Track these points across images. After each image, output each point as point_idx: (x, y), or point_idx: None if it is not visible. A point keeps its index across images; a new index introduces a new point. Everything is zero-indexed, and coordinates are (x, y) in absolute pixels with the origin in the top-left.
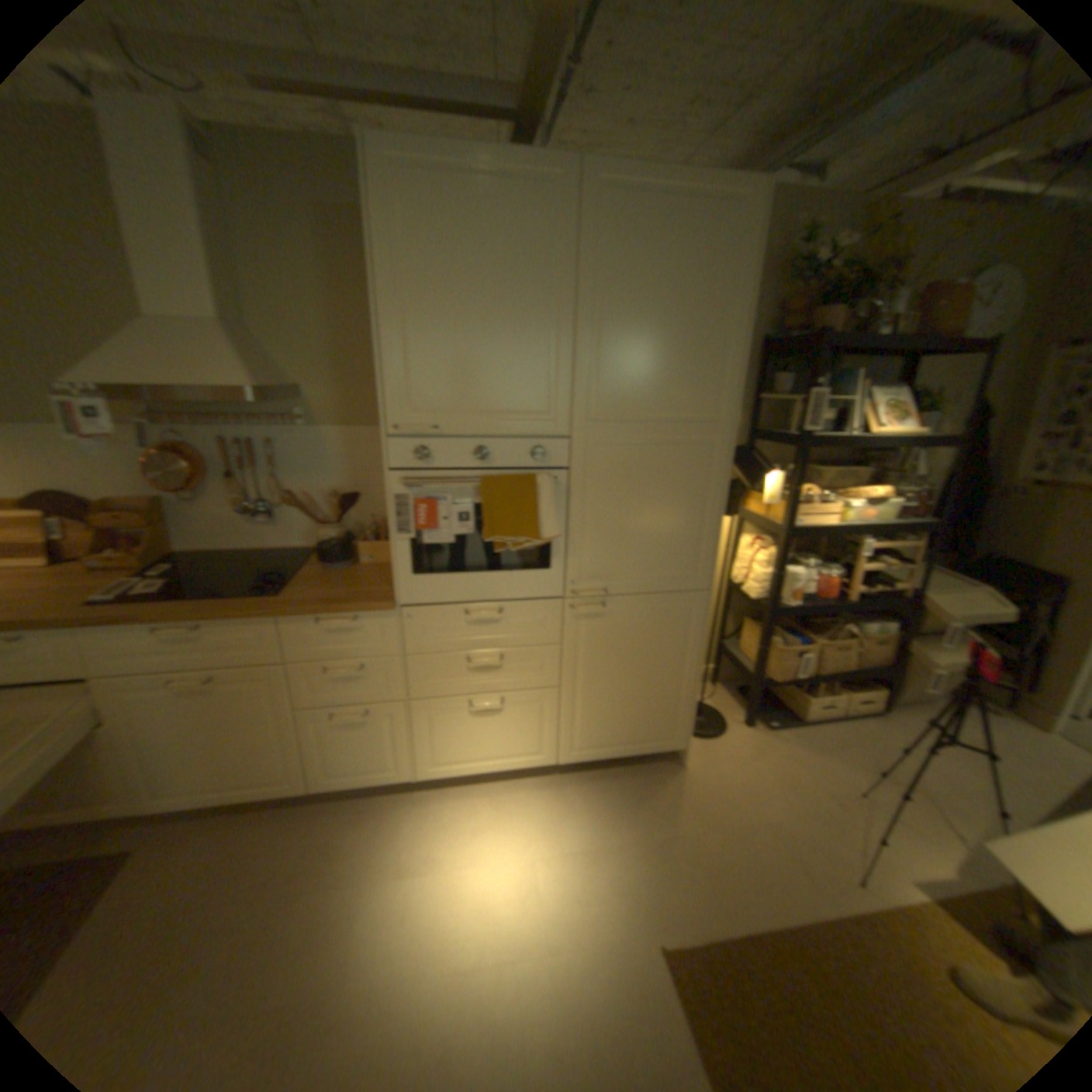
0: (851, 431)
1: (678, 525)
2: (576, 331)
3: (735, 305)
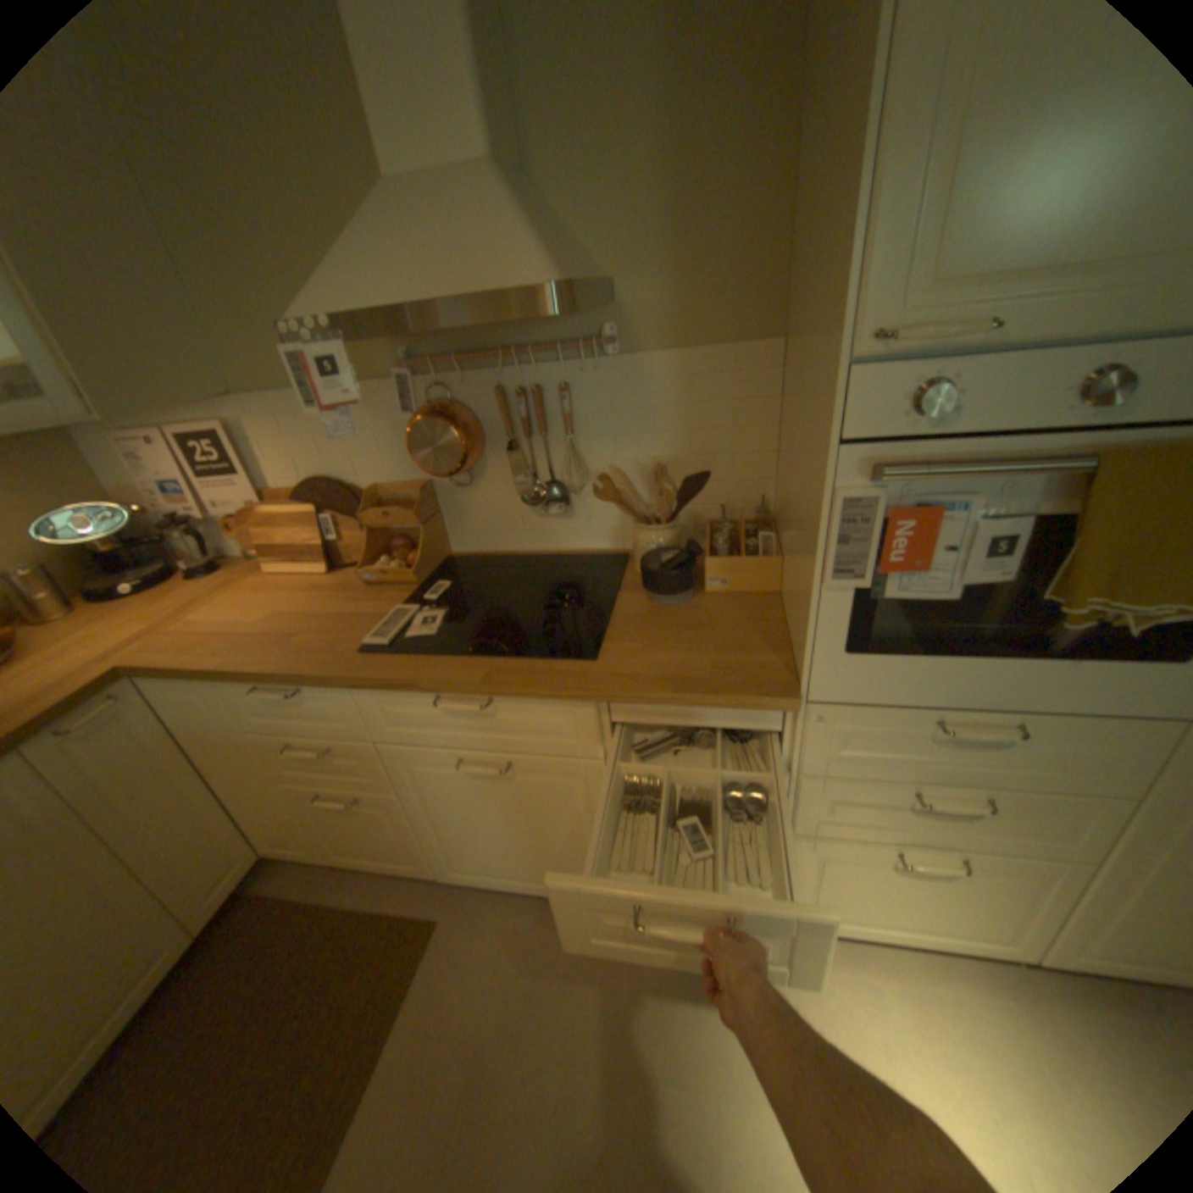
0: None
1: None
2: None
3: None
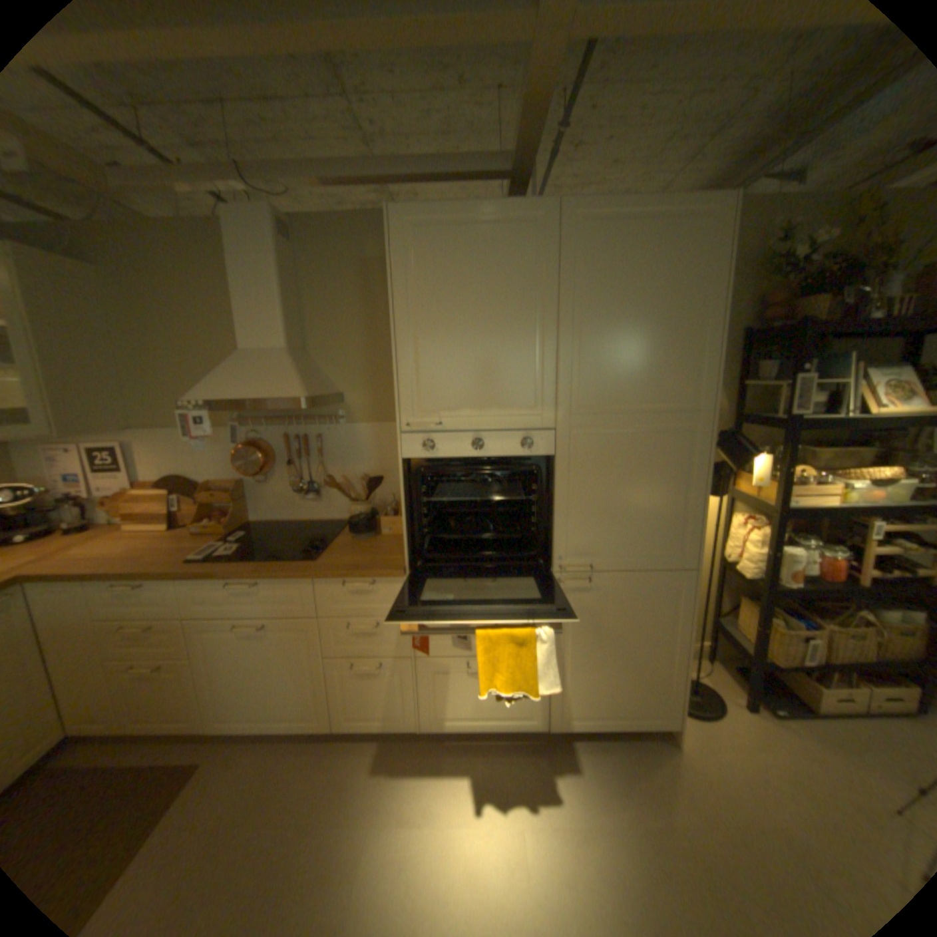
0: (846, 412)
1: (660, 506)
2: (557, 338)
3: (707, 304)
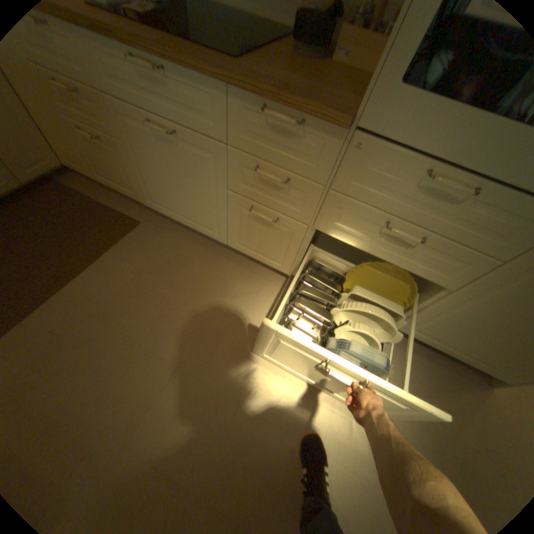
0: None
1: None
2: None
3: None
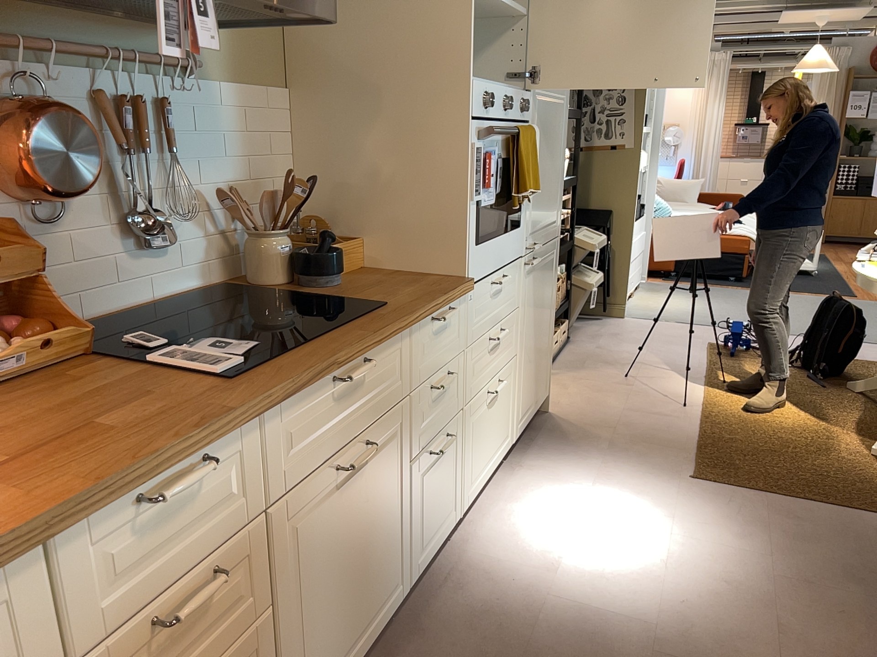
0: None
1: (555, 176)
2: None
3: None
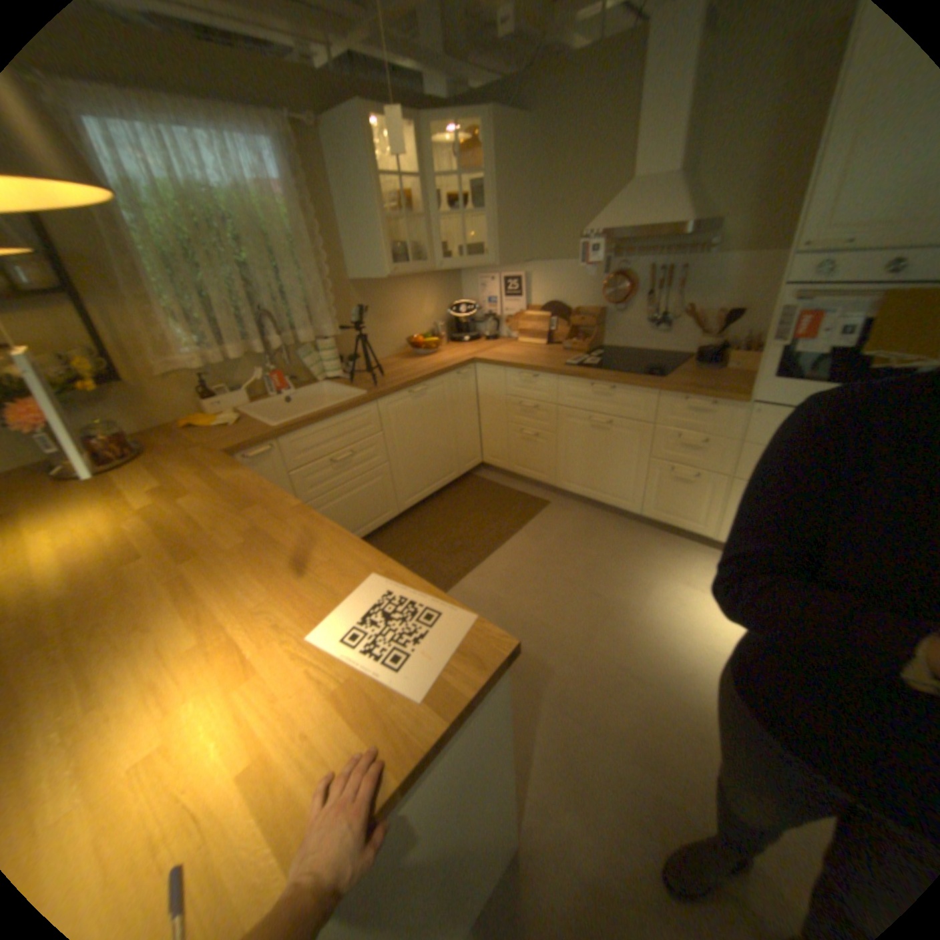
0: None
1: None
2: None
3: None
